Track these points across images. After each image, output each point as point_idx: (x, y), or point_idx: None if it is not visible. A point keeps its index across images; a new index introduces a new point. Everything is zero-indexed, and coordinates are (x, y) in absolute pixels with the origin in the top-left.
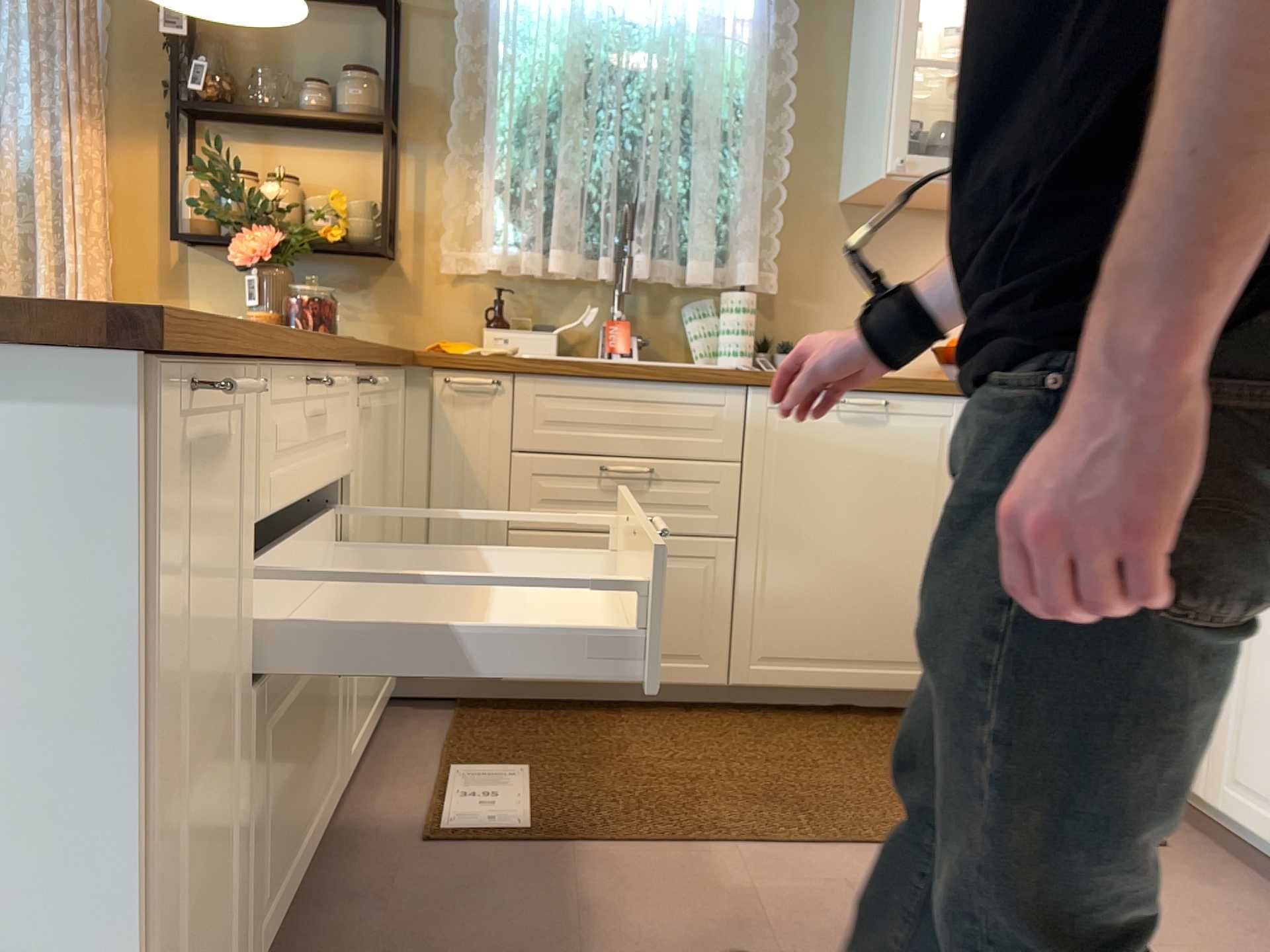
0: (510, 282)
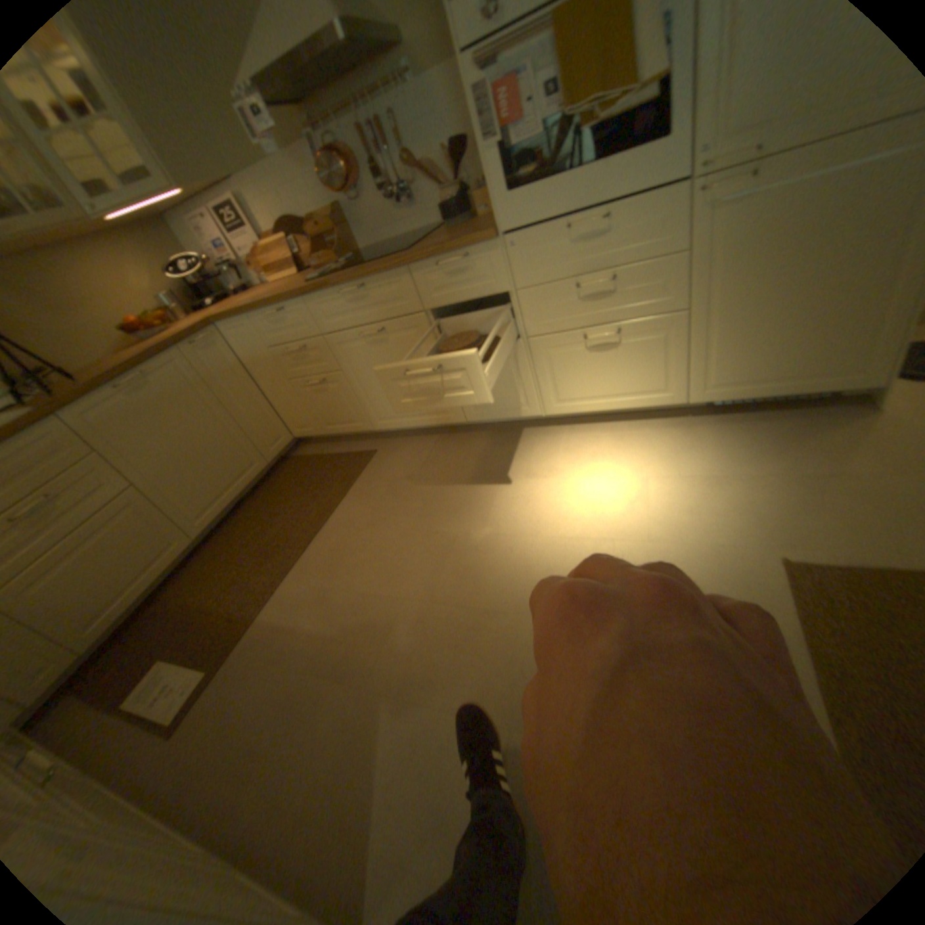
0: None
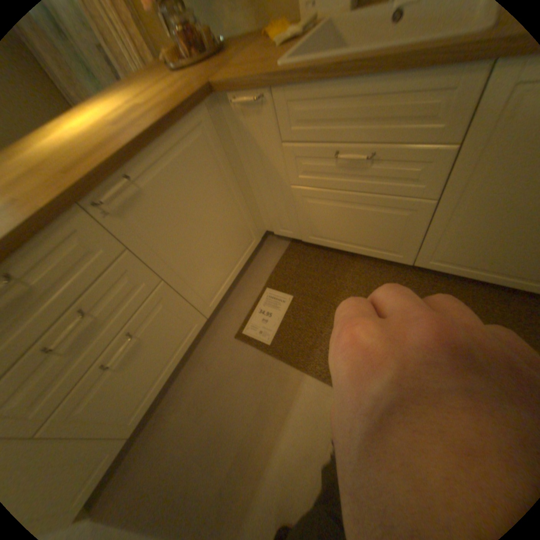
0: None
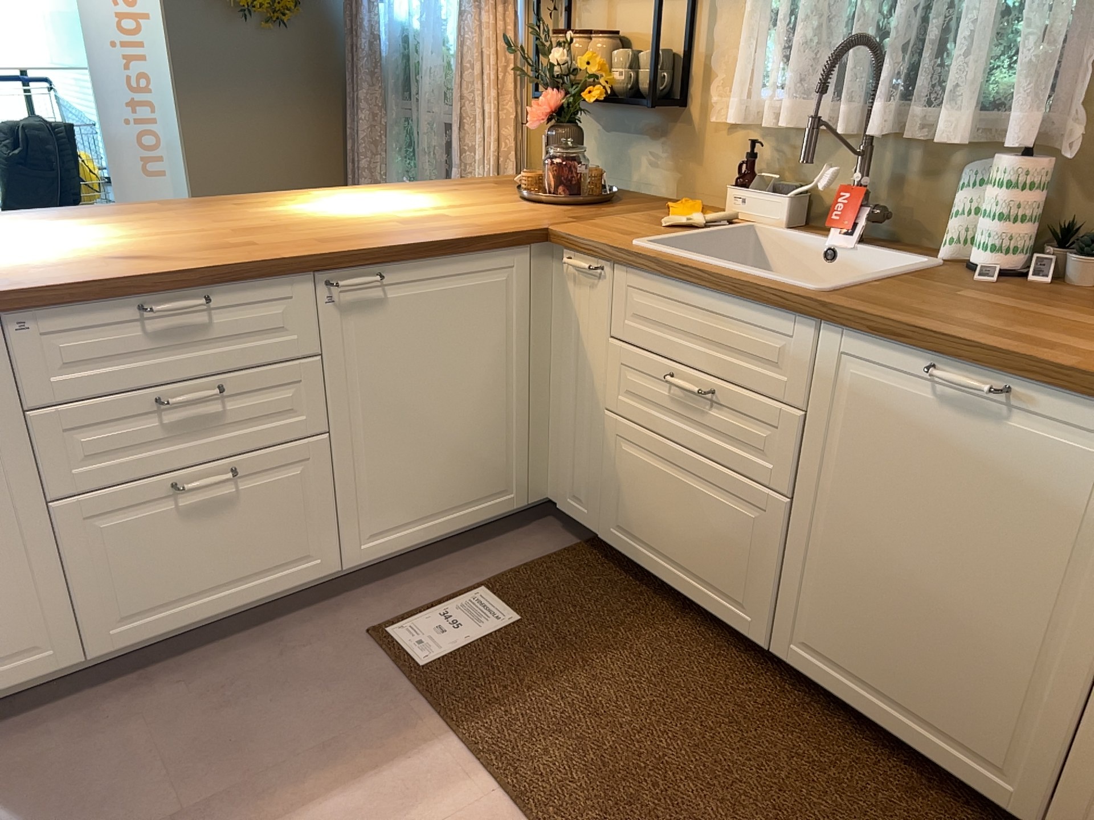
0: (774, 133)
